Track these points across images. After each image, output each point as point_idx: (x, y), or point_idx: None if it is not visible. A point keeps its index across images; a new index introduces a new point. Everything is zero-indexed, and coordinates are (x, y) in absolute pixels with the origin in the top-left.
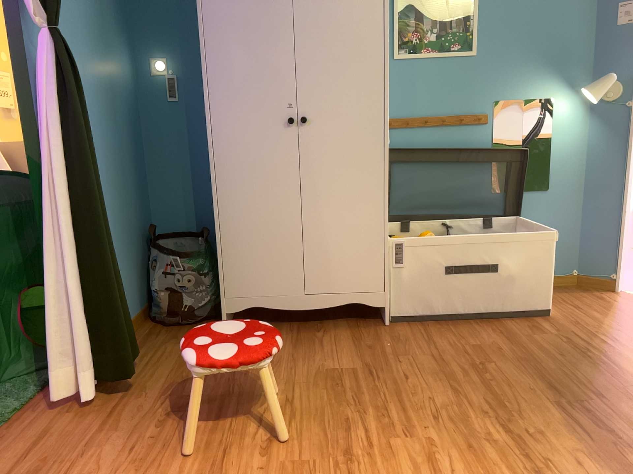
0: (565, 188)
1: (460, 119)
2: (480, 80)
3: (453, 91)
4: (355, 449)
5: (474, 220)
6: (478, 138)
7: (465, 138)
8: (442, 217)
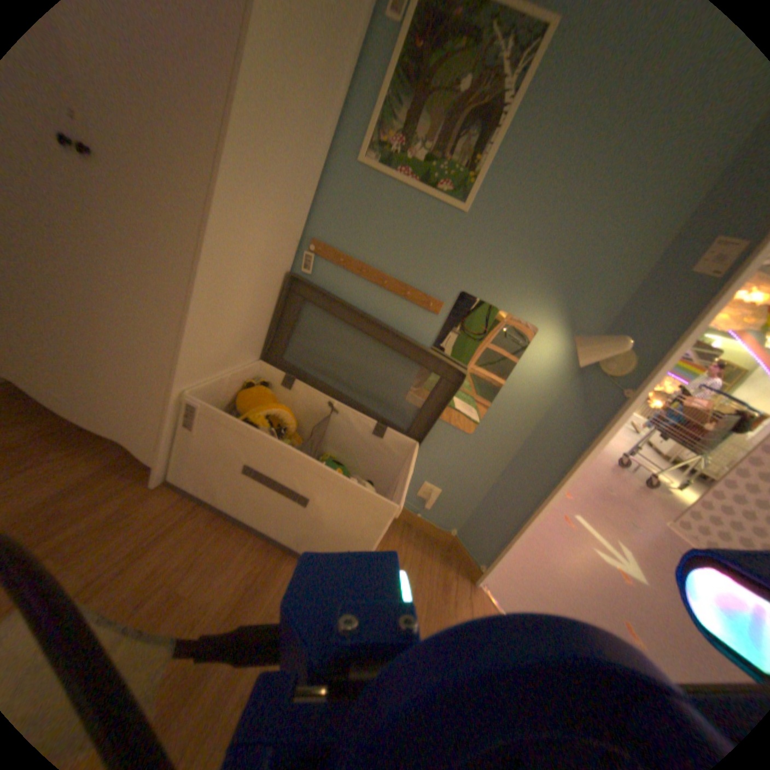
0: (493, 445)
1: (406, 291)
2: (457, 253)
3: (416, 250)
4: None
5: (362, 420)
6: (420, 327)
7: (404, 319)
8: (327, 396)
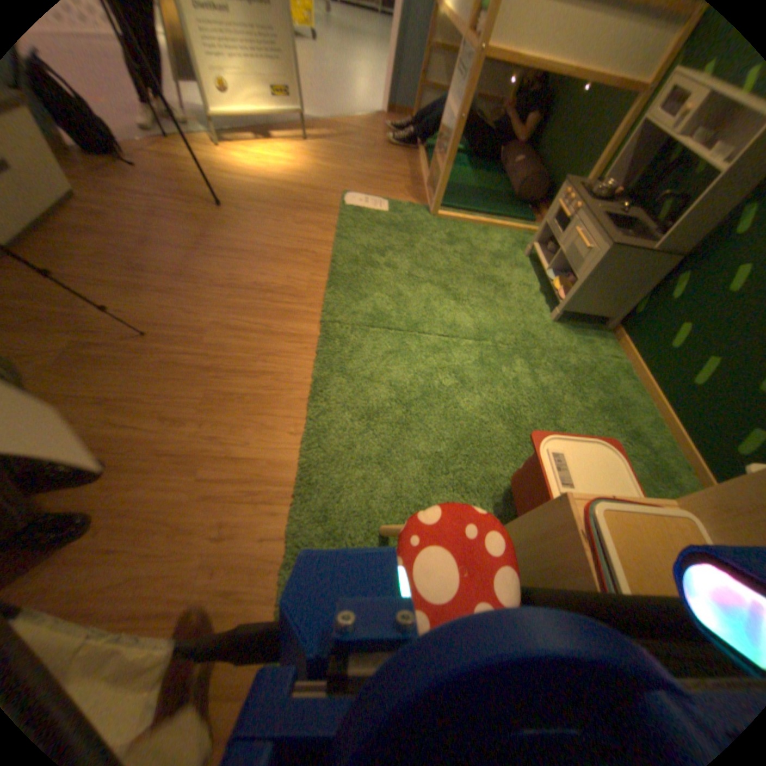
0: None
1: None
2: None
3: None
4: (202, 361)
5: None
6: None
7: None
8: None
